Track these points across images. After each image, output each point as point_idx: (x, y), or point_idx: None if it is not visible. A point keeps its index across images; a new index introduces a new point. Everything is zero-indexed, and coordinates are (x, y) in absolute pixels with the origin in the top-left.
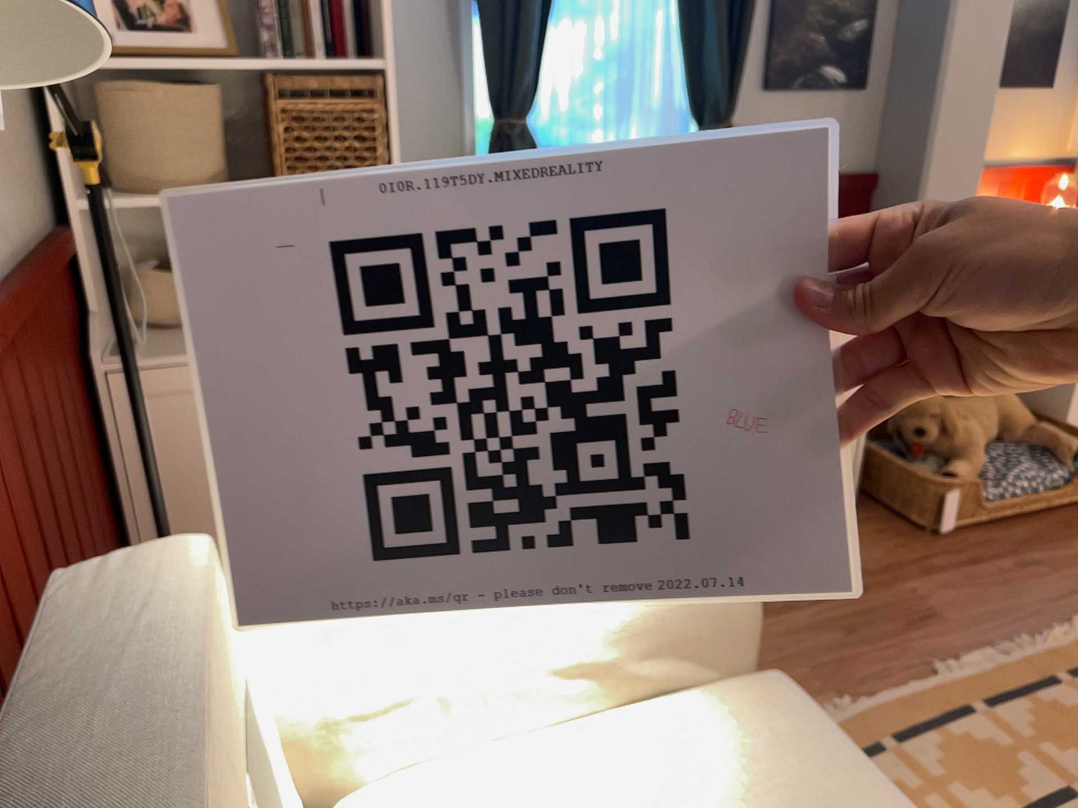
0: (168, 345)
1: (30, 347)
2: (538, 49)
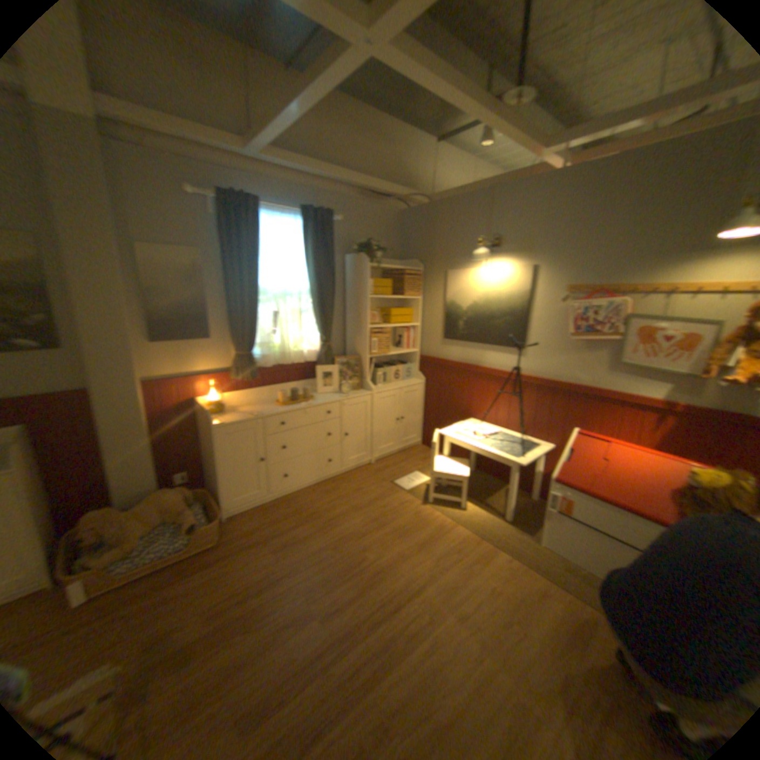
0: None
1: None
2: None
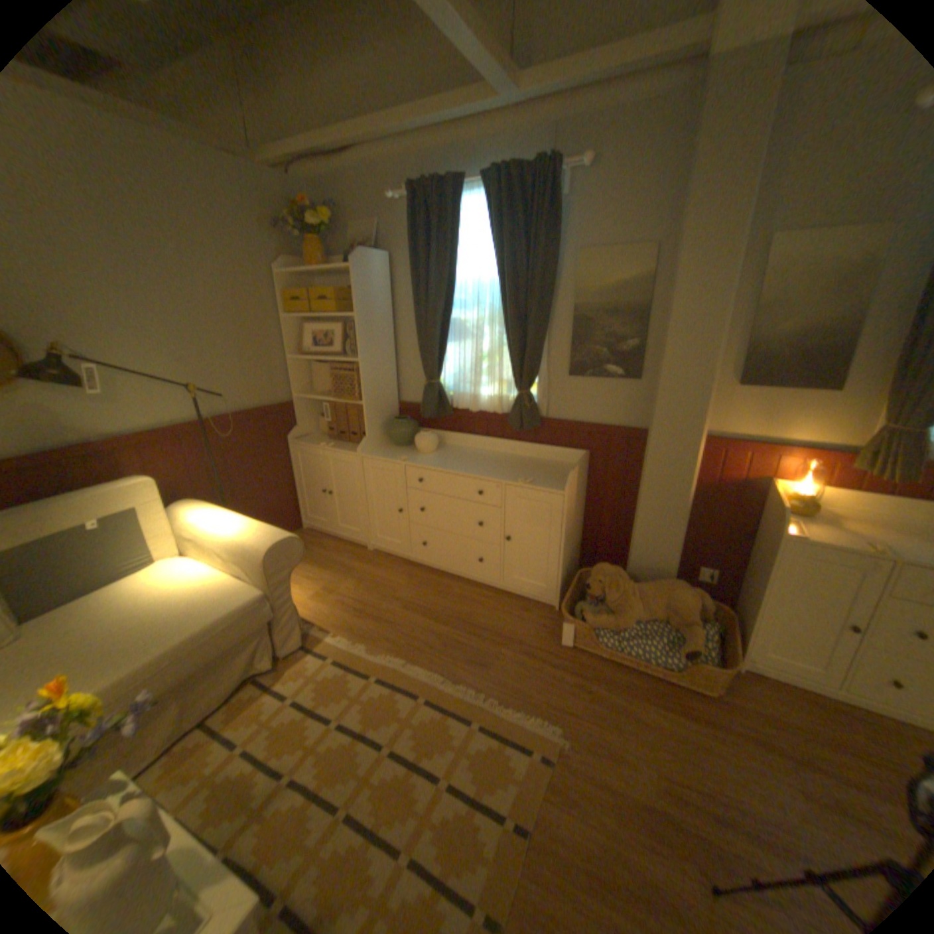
0: (313, 439)
1: (237, 432)
2: (440, 353)
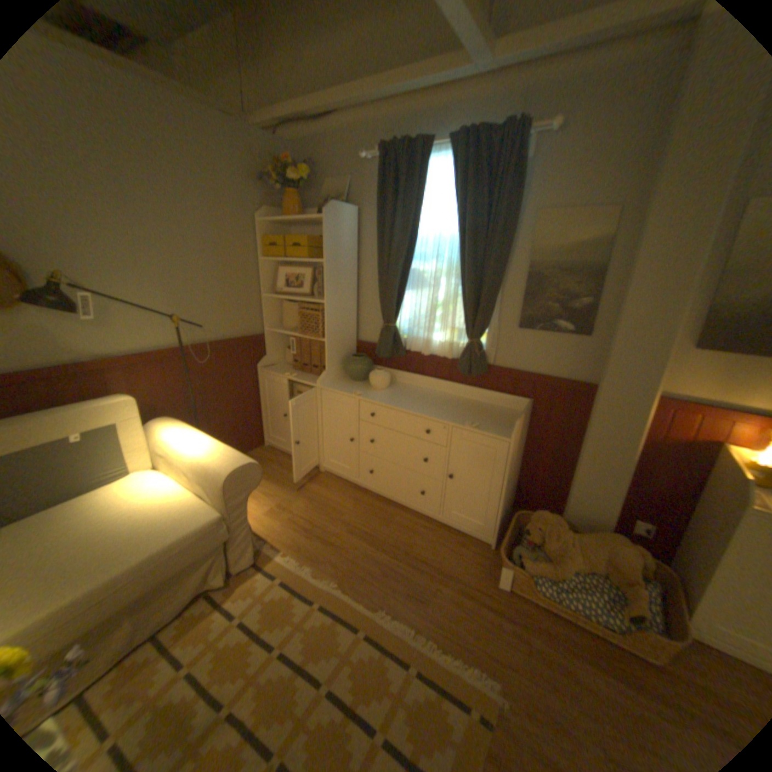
0: (279, 369)
1: (214, 359)
2: (398, 300)
